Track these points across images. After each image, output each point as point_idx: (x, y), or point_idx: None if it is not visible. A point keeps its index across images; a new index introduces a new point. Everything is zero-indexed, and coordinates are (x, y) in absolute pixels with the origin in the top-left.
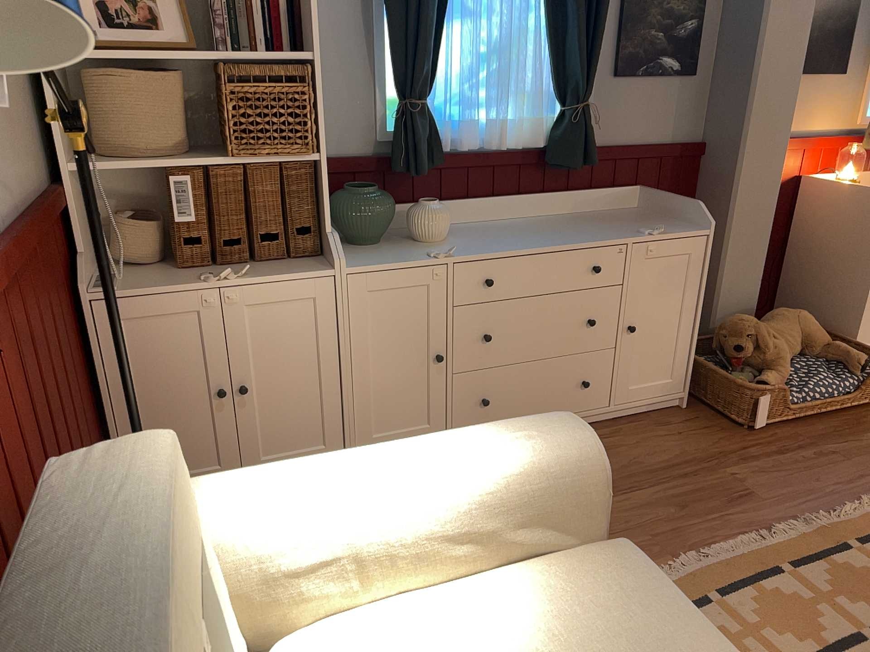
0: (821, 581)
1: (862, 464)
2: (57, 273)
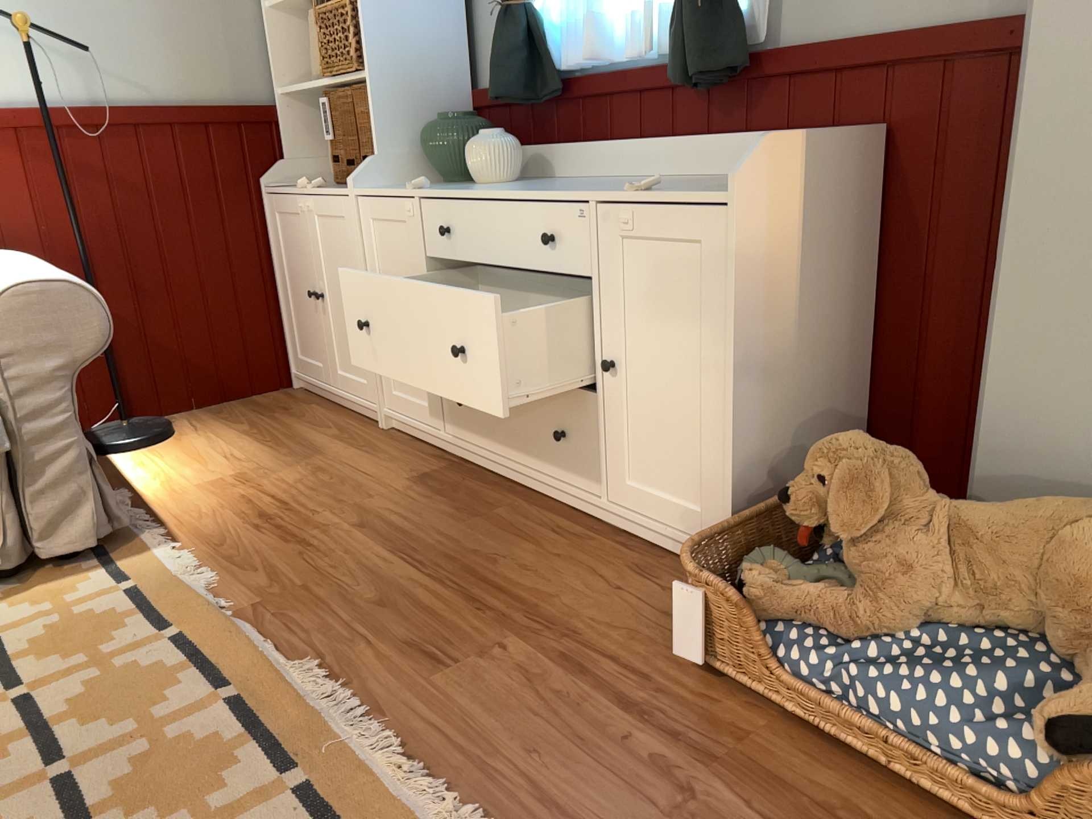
0: (195, 729)
1: None
2: (225, 163)
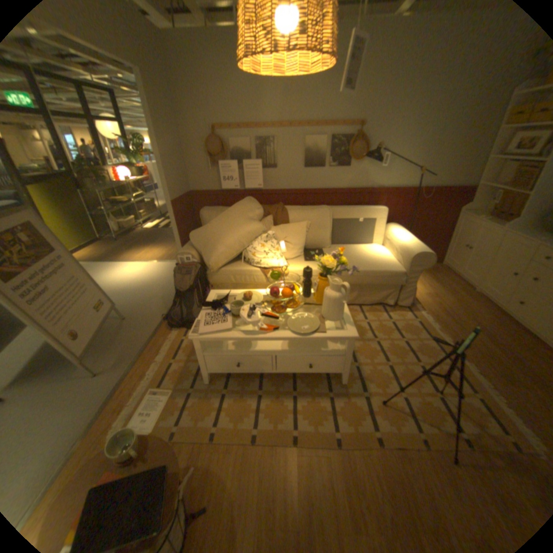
0: (448, 370)
1: None
2: (453, 202)
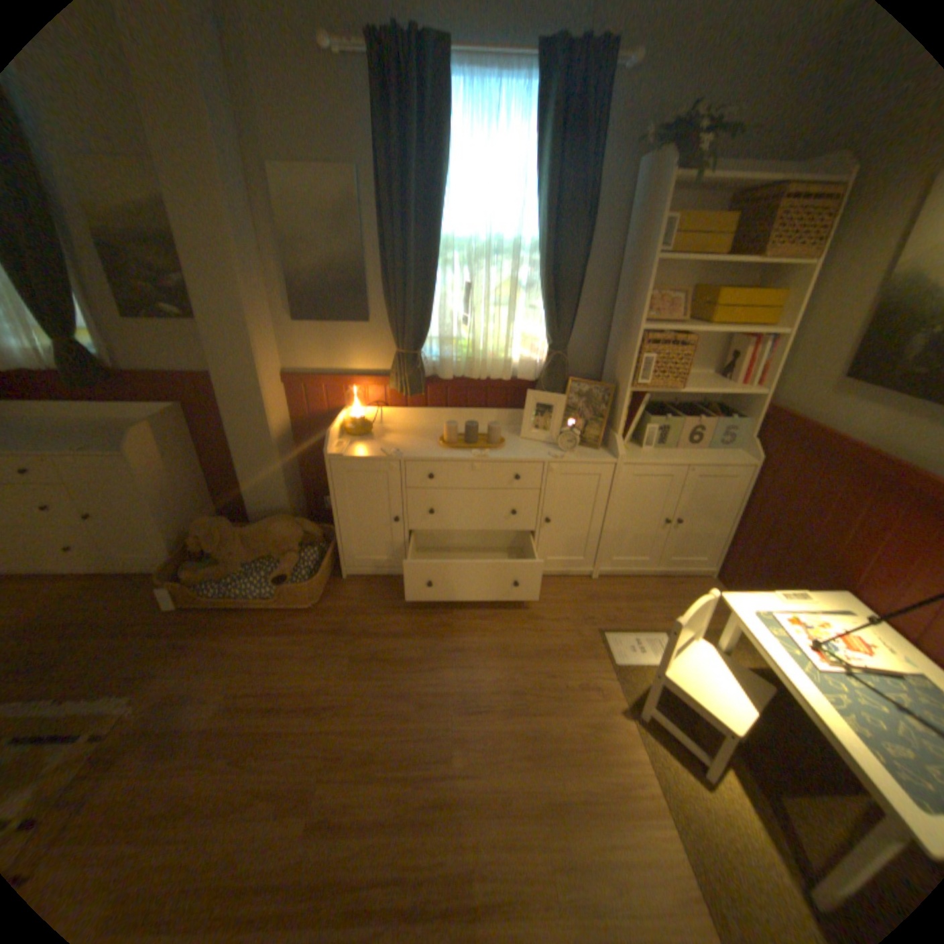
0: None
1: (178, 667)
2: None
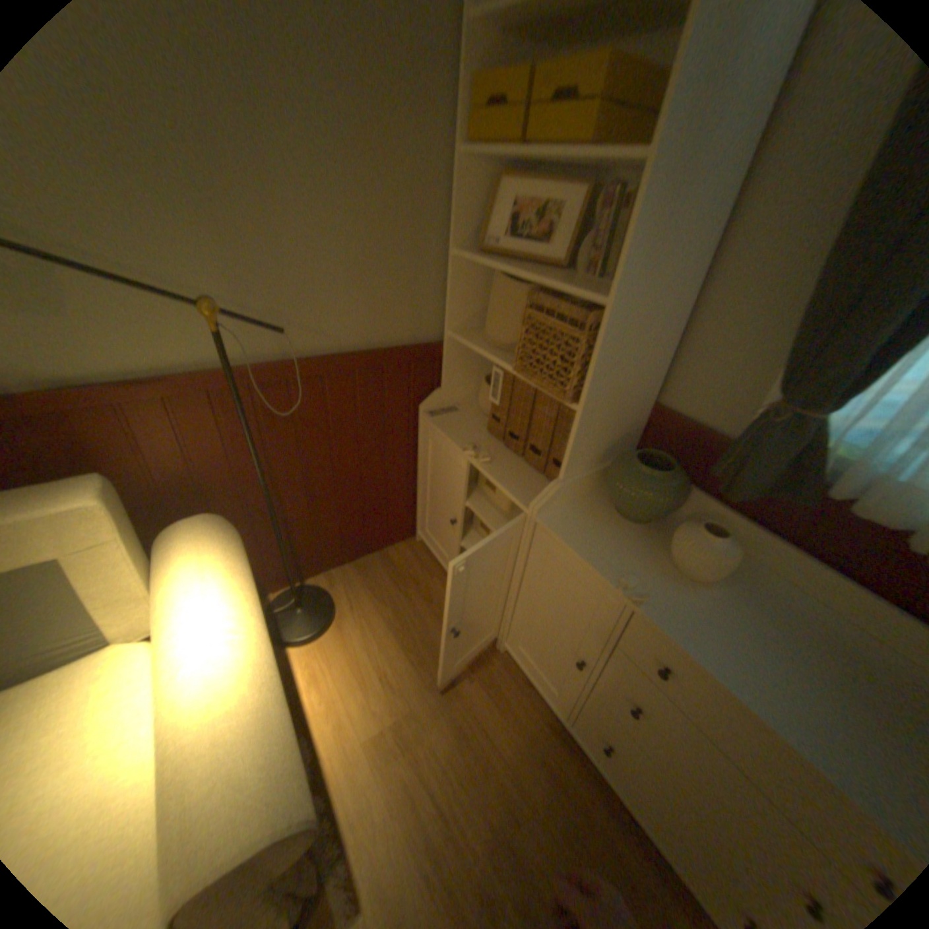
0: None
1: None
2: (393, 393)
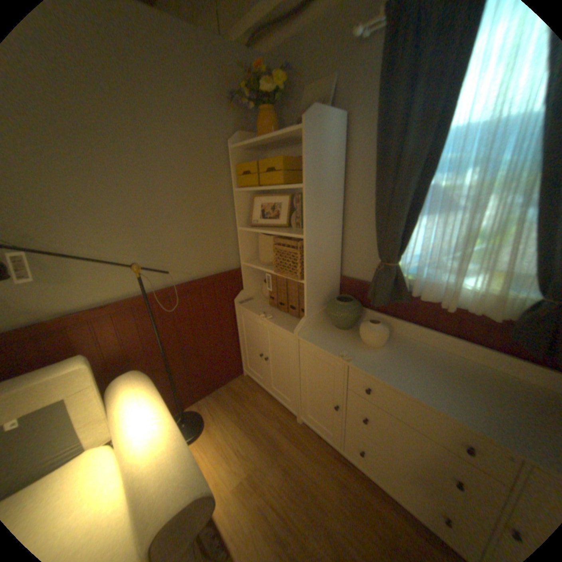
0: None
1: None
2: (220, 295)
